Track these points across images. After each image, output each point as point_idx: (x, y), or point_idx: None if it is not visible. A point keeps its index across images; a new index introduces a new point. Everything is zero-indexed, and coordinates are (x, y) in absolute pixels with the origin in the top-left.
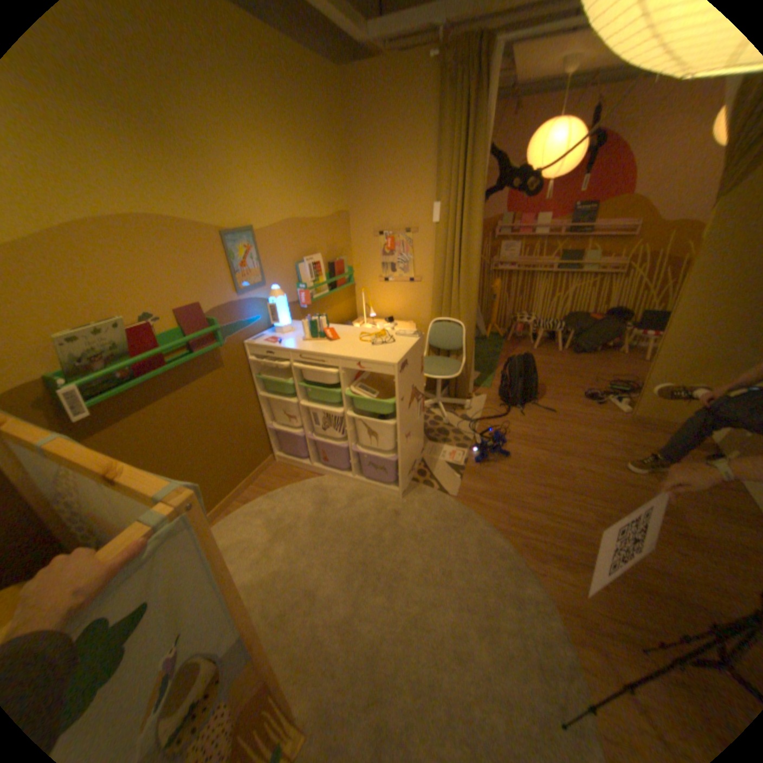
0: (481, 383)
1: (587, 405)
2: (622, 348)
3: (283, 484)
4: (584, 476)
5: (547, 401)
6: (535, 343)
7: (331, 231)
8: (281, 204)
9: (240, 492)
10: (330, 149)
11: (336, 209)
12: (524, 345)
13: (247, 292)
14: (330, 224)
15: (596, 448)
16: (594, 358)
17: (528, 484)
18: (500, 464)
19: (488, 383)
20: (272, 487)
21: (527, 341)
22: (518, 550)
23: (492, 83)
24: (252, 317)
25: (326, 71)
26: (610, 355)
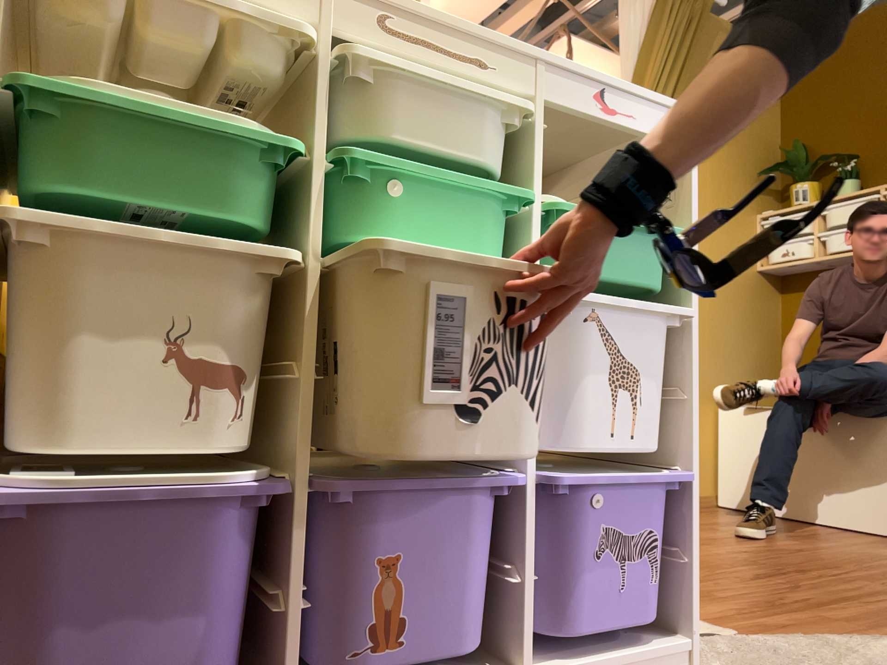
0: None
1: None
2: None
3: None
4: (751, 553)
5: None
6: None
7: None
8: None
9: None
10: None
11: None
12: None
13: None
14: None
15: None
16: None
17: (742, 579)
18: None
19: None
20: None
21: None
22: None
23: None
24: None
25: None
26: None
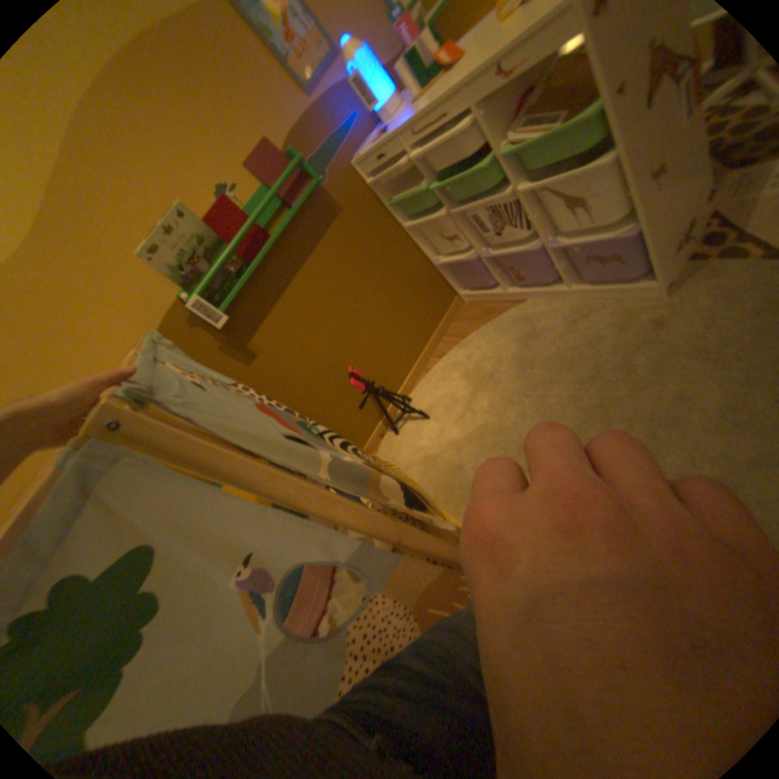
0: None
1: None
2: None
3: (478, 326)
4: None
5: None
6: None
7: None
8: None
9: (435, 347)
10: None
11: None
12: None
13: (318, 80)
14: None
15: None
16: None
17: None
18: None
19: None
20: (466, 332)
21: None
22: None
23: None
24: (345, 116)
25: None
26: None
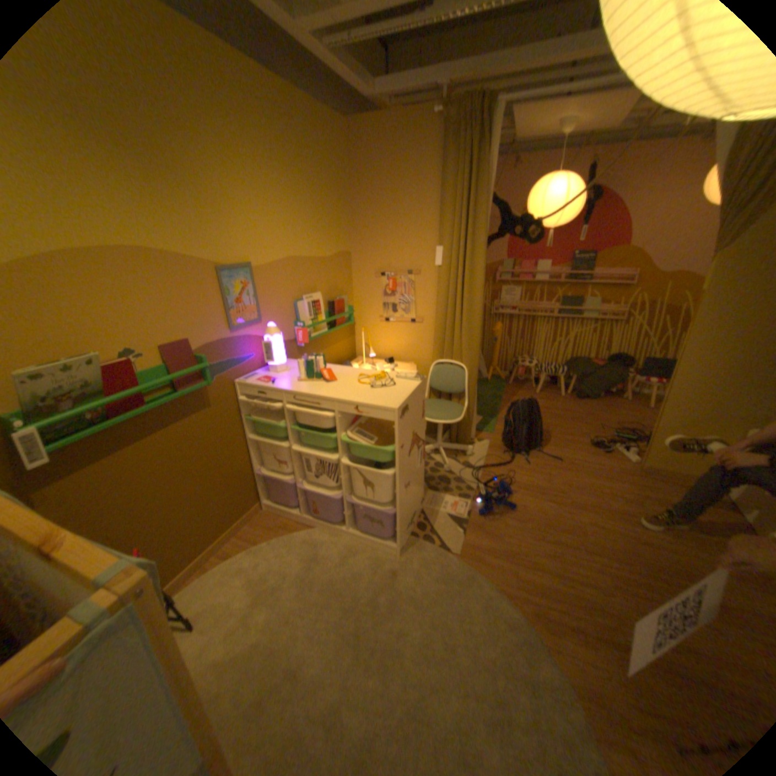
0: (484, 428)
1: (594, 454)
2: (625, 395)
3: (269, 538)
4: (596, 534)
5: (553, 449)
6: (538, 388)
7: (333, 271)
8: (283, 243)
9: (221, 547)
10: (335, 193)
11: (338, 250)
12: (527, 389)
13: (242, 330)
14: (332, 264)
15: (607, 502)
16: (598, 404)
17: (537, 542)
18: (506, 518)
19: (491, 429)
20: (257, 540)
21: (529, 385)
22: (530, 620)
23: (494, 138)
24: (246, 355)
25: (333, 121)
26: (614, 402)
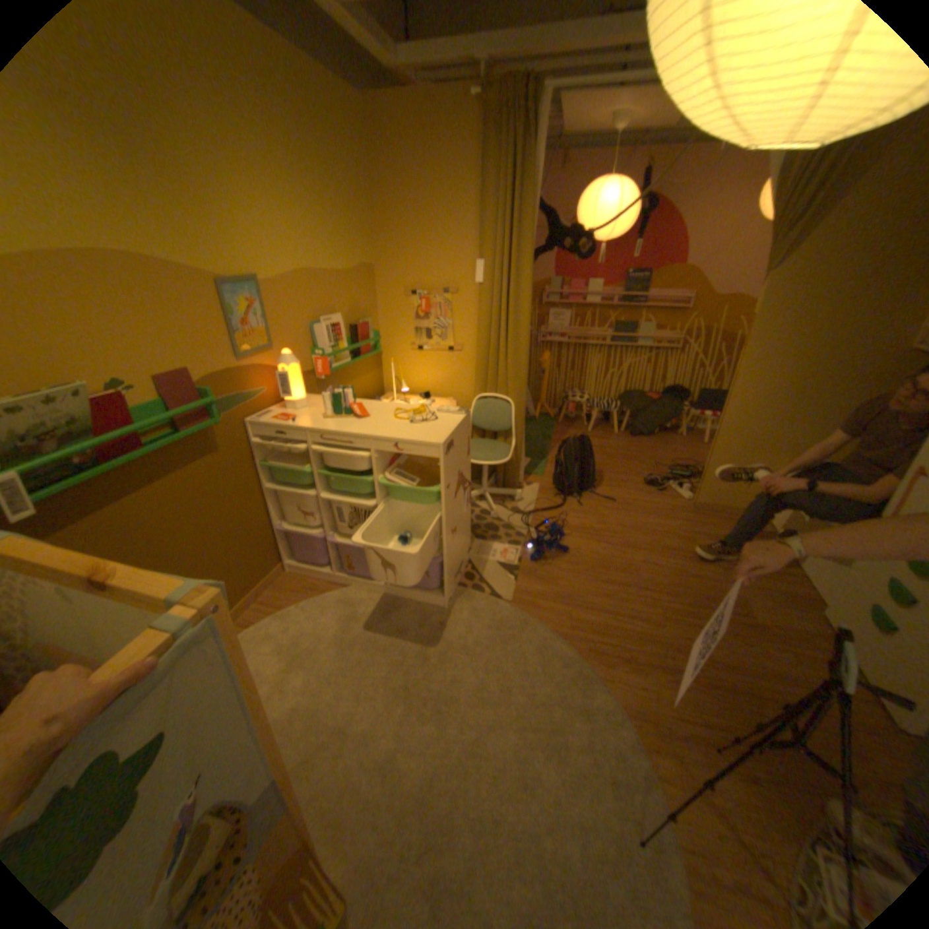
0: (532, 470)
1: (647, 492)
2: (679, 431)
3: (296, 600)
4: (648, 570)
5: (605, 490)
6: (589, 426)
7: (353, 287)
8: (293, 251)
9: (239, 614)
10: (352, 189)
11: (359, 262)
12: (577, 427)
13: (249, 358)
14: (352, 279)
15: (659, 539)
16: (652, 441)
17: (589, 582)
18: (558, 561)
19: (540, 471)
20: (282, 604)
21: (580, 423)
22: (583, 656)
23: (540, 132)
24: (256, 389)
25: (346, 96)
26: (668, 438)
